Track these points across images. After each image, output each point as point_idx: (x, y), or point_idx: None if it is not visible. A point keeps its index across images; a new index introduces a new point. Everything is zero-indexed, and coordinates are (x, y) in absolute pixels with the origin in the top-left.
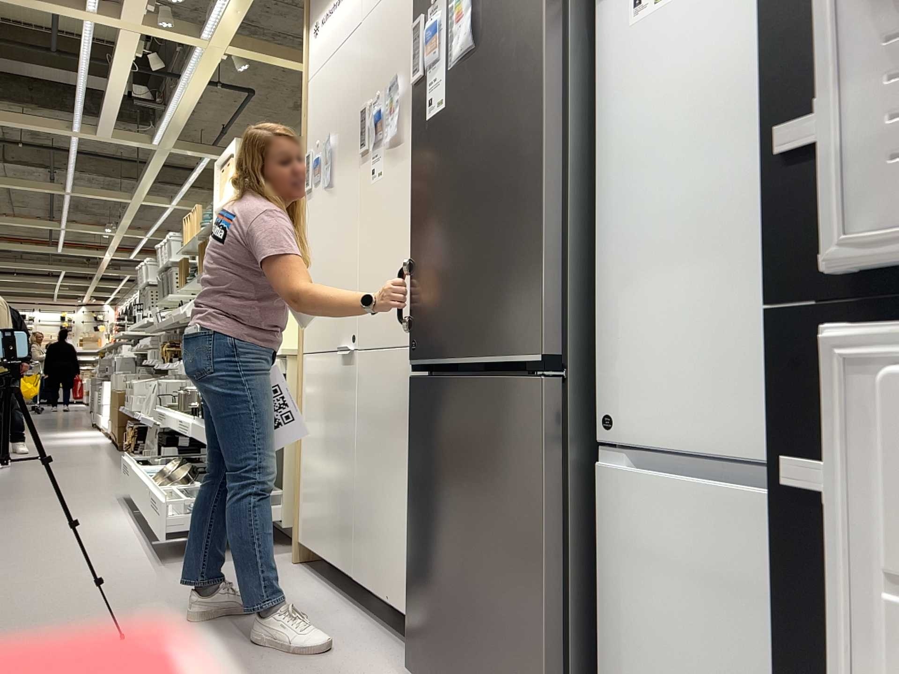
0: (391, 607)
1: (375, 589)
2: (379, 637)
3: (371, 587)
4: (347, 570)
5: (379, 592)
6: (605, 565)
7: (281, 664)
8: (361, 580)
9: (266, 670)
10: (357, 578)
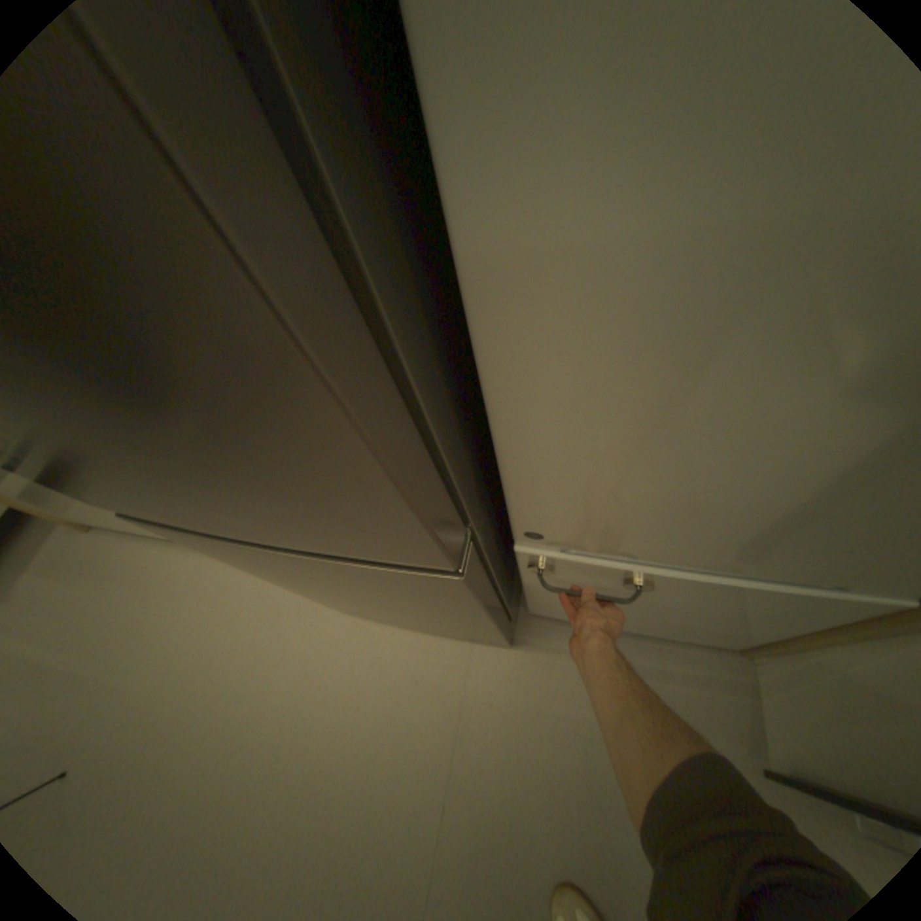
0: None
1: None
2: None
3: None
4: None
5: None
6: (523, 576)
7: (225, 671)
8: None
9: (224, 688)
10: None
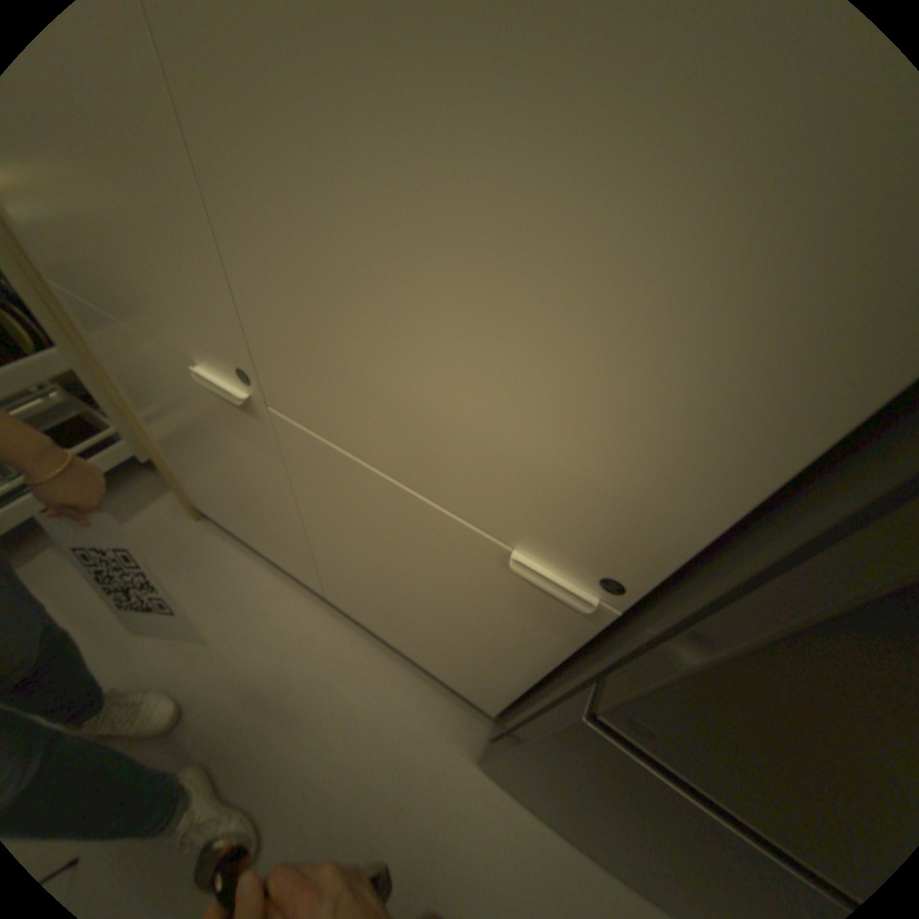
0: (406, 653)
1: (373, 628)
2: (394, 669)
3: (365, 623)
4: (312, 585)
5: (382, 635)
6: None
7: (329, 792)
8: (342, 606)
9: (322, 818)
10: (335, 601)
